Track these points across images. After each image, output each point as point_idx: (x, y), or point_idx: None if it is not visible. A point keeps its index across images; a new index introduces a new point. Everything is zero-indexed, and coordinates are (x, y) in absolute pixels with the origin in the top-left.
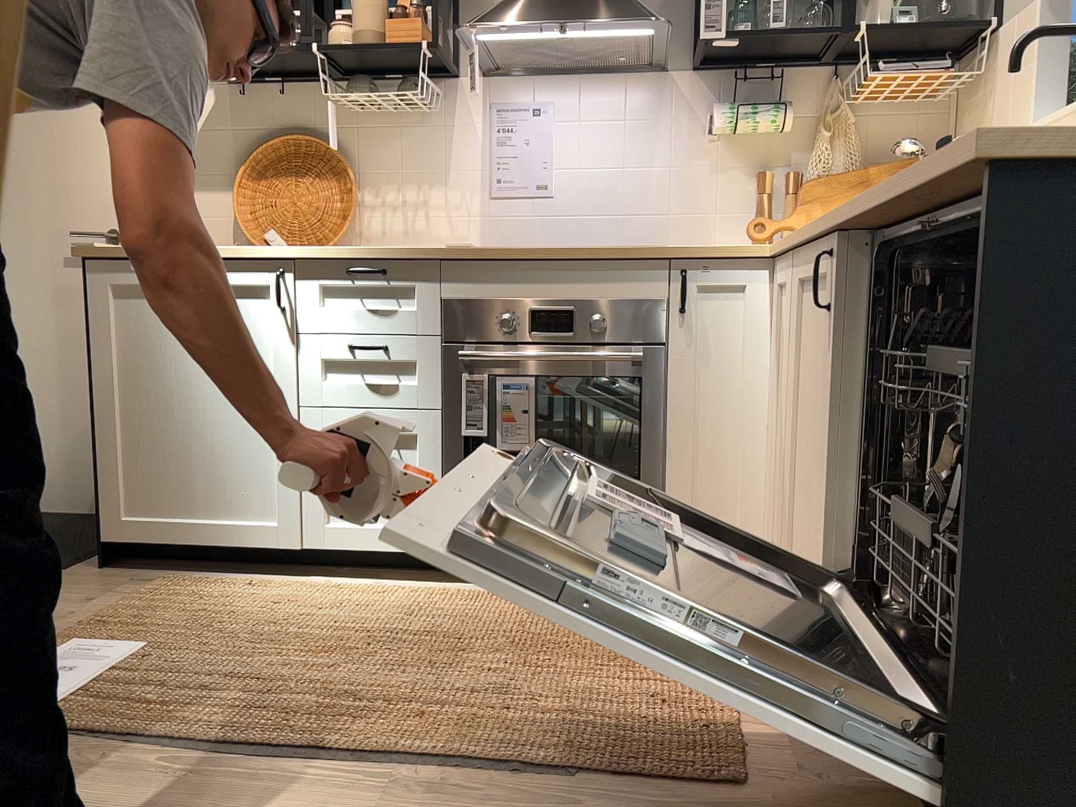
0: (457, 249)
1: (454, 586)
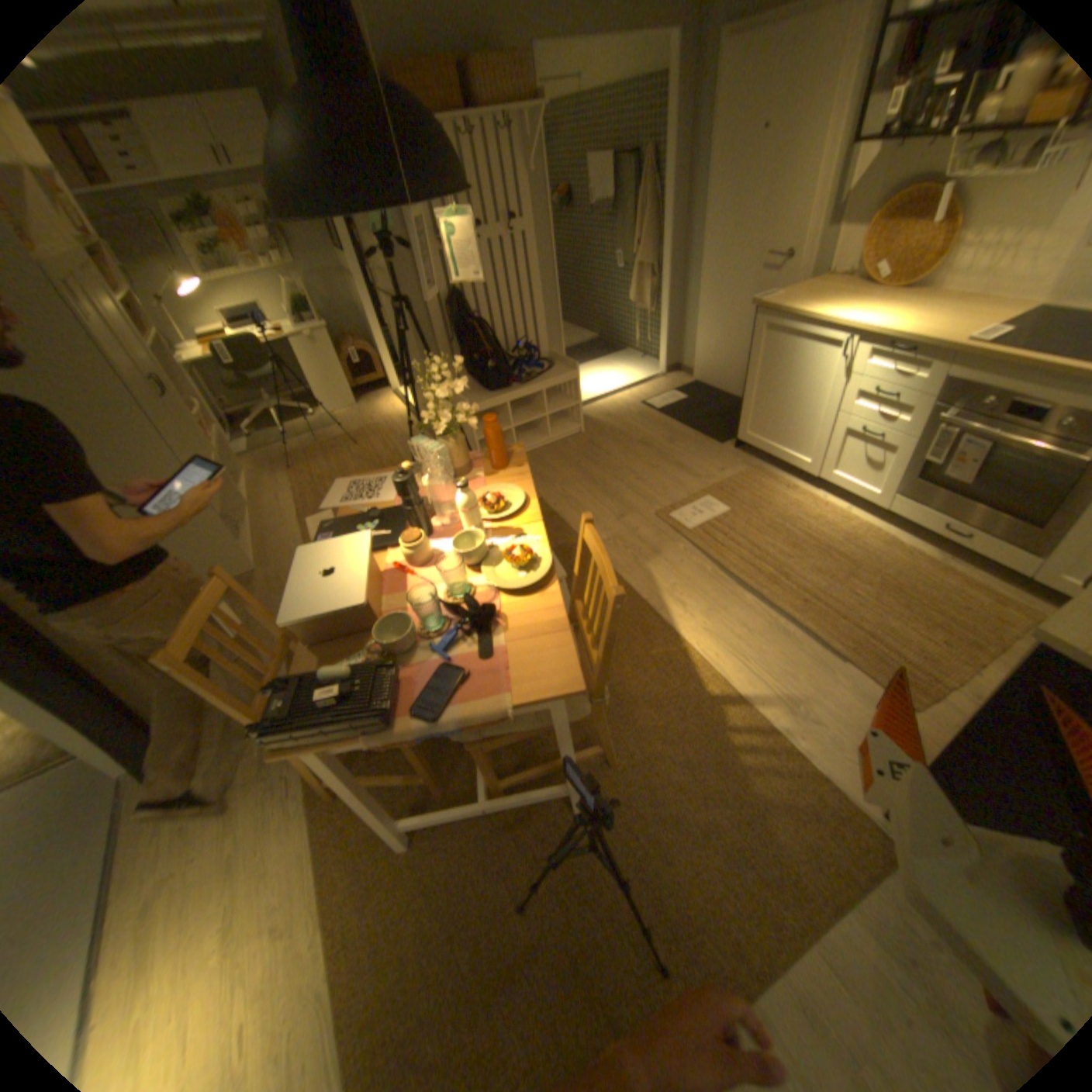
0: (971, 347)
1: (889, 525)
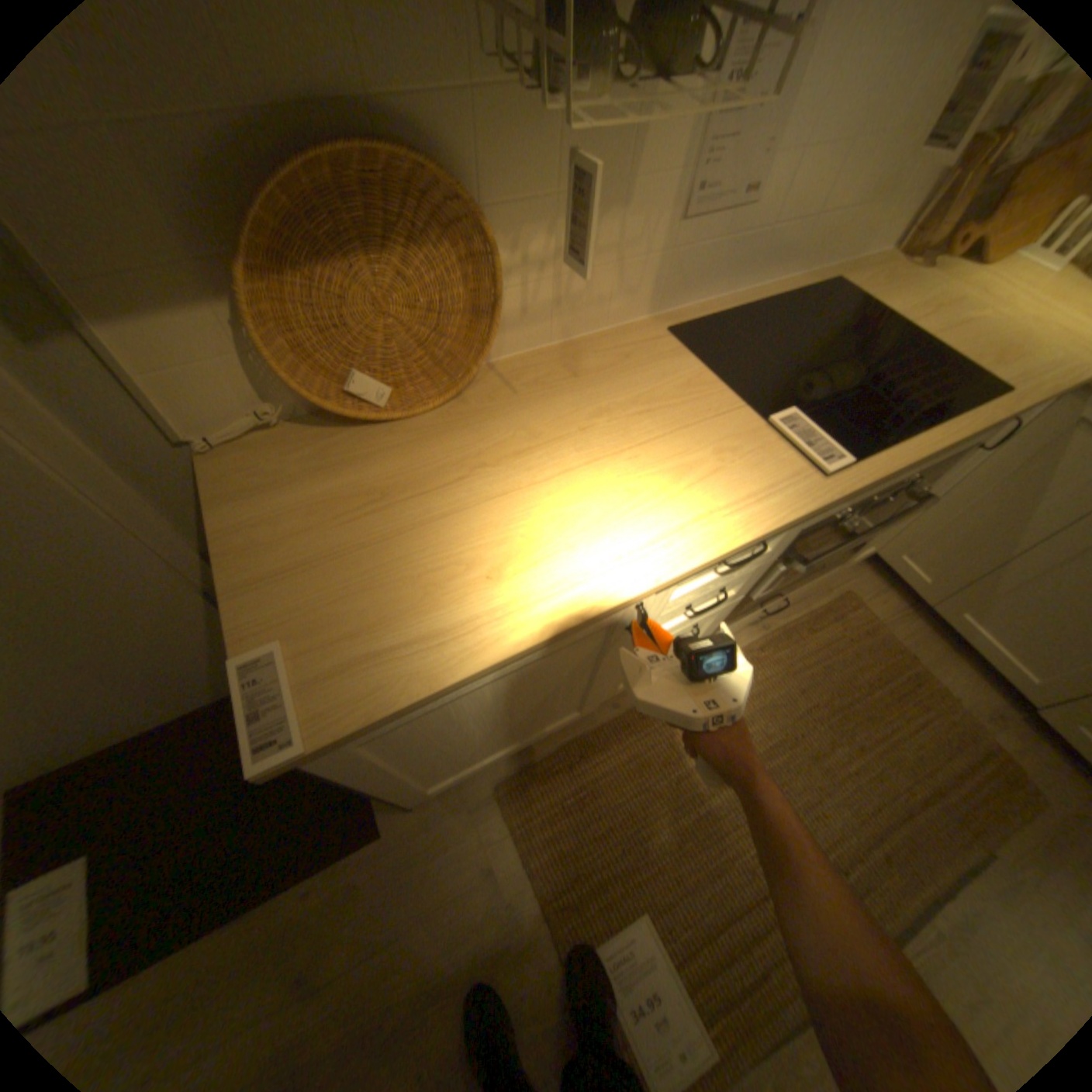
0: (862, 487)
1: None
